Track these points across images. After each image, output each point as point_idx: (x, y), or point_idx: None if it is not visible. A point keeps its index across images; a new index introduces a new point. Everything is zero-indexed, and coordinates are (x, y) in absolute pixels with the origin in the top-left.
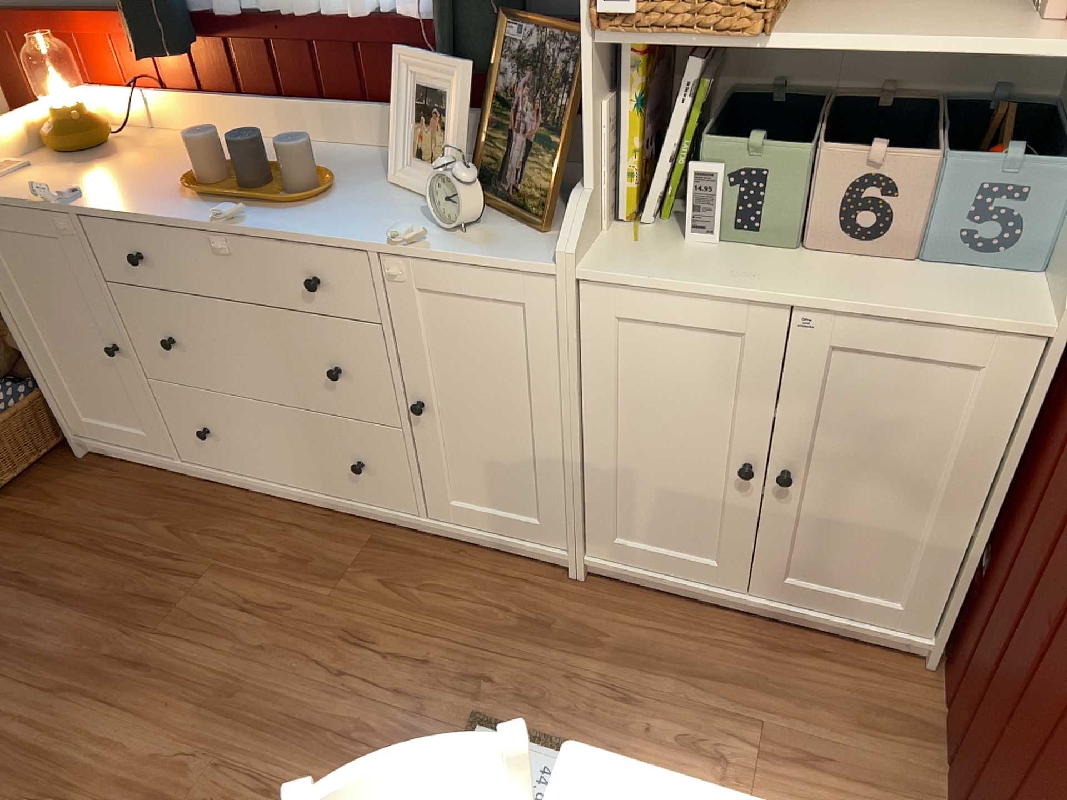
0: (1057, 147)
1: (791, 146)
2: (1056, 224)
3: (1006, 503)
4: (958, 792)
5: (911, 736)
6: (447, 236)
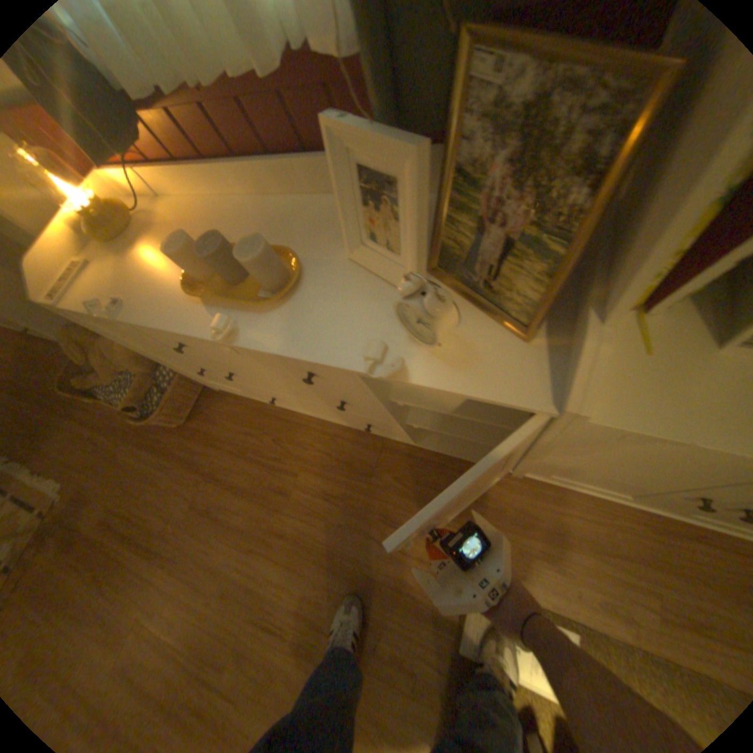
0: None
1: None
2: None
3: None
4: None
5: None
6: (420, 354)
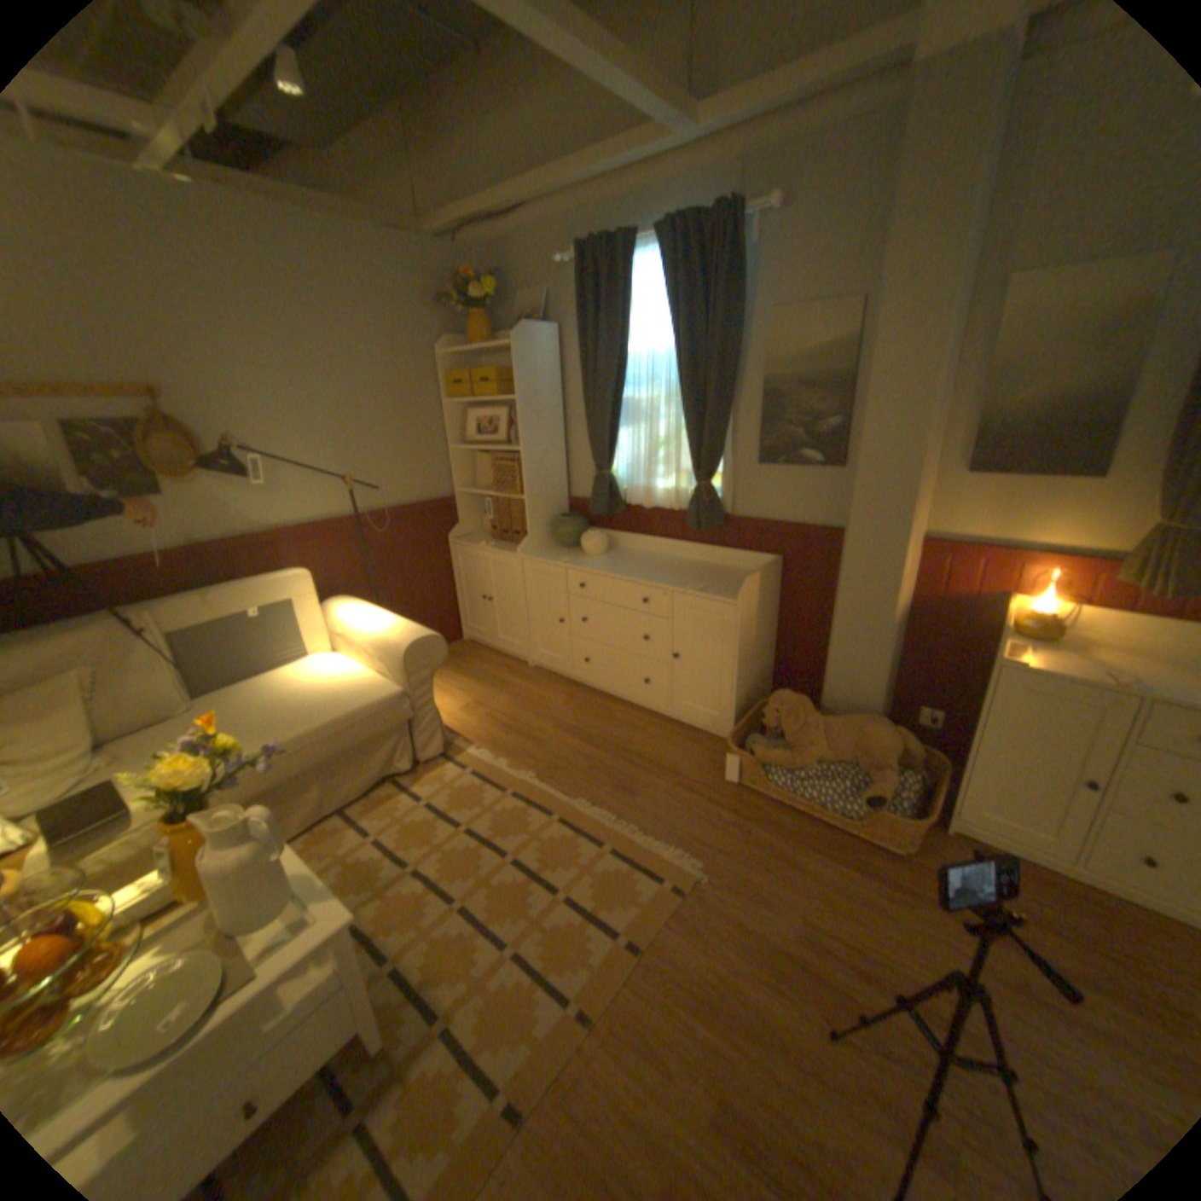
0: None
1: None
2: None
3: None
4: None
5: None
6: None
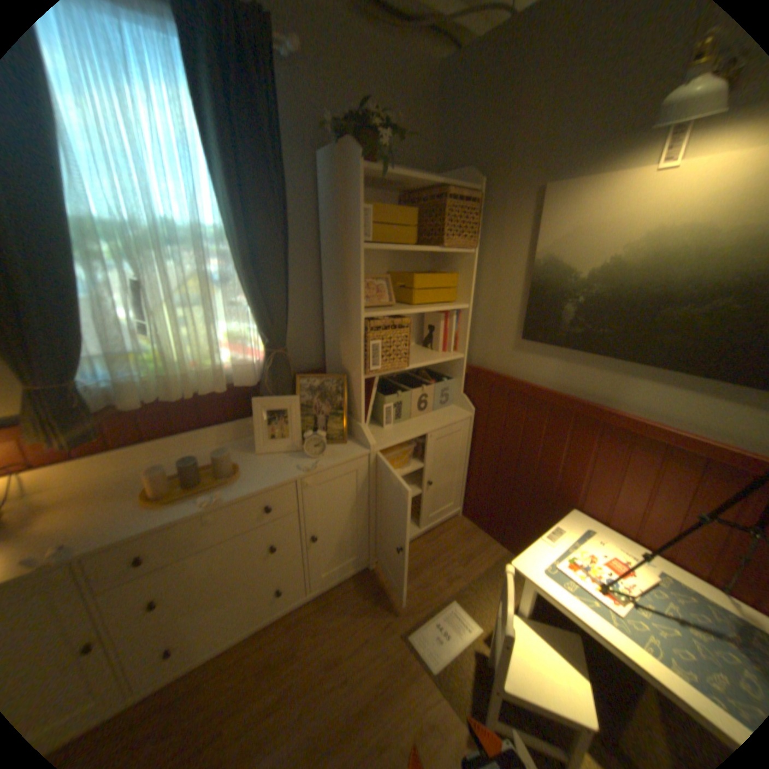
0: (441, 376)
1: (404, 392)
2: (455, 392)
3: (470, 460)
4: (503, 534)
5: (477, 535)
6: (319, 460)
